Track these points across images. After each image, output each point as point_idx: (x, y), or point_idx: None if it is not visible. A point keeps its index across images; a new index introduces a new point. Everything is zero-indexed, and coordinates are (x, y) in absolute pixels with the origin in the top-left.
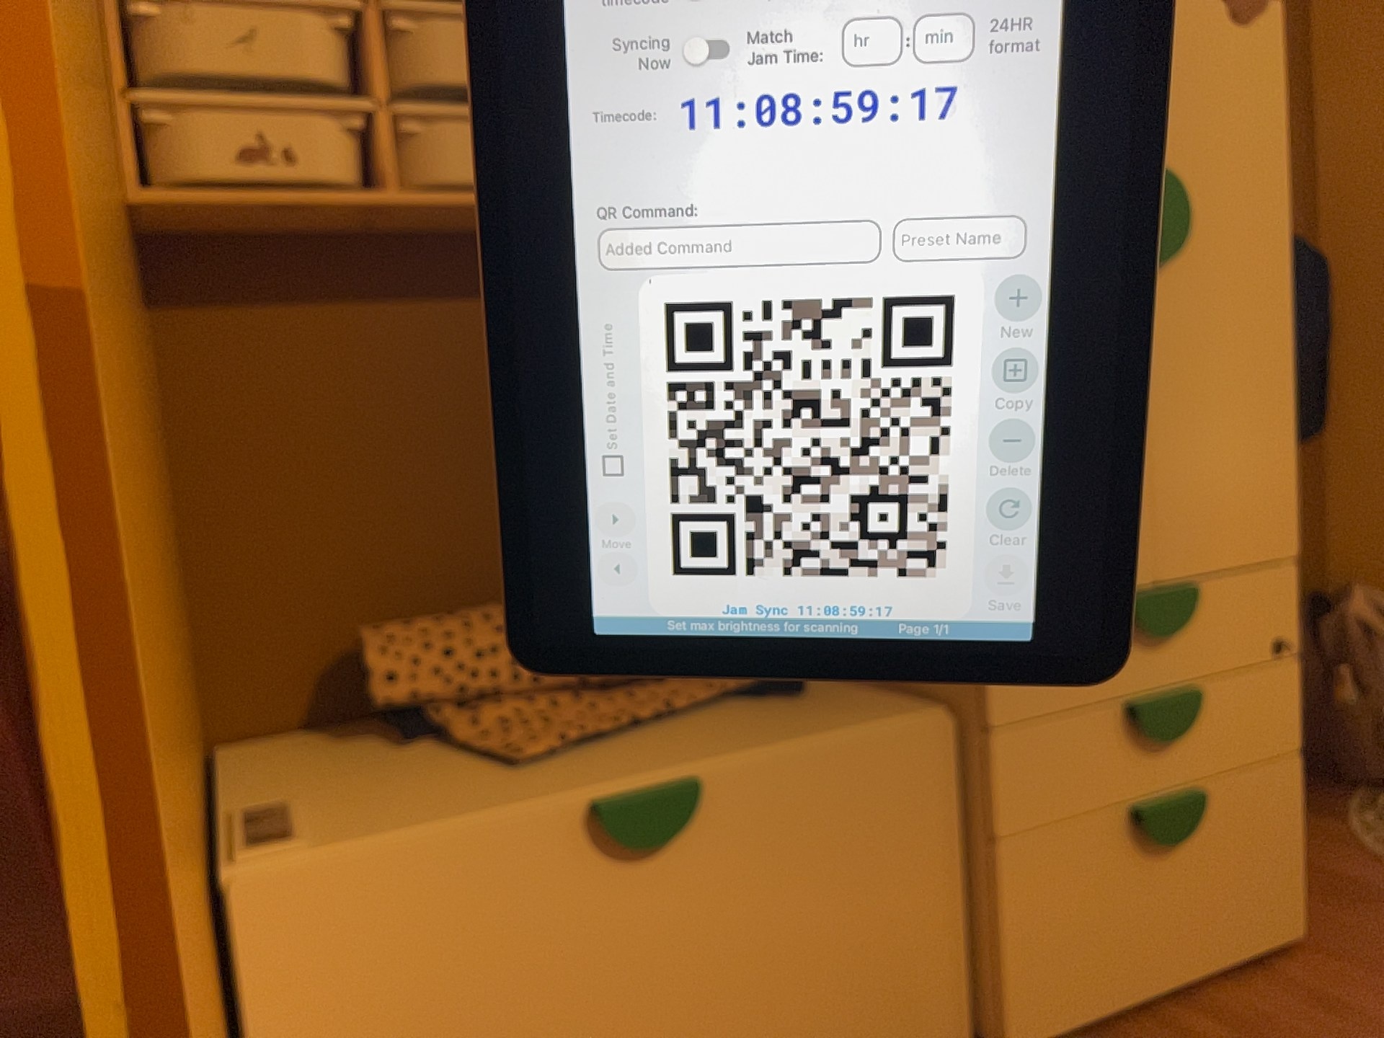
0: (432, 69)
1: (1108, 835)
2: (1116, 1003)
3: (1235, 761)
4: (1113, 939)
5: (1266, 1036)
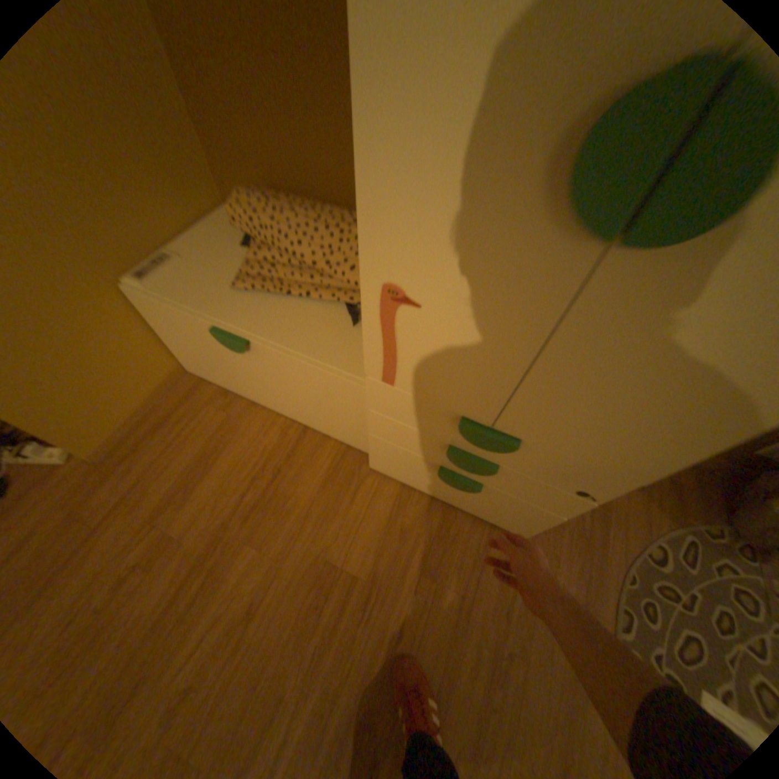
0: None
1: (423, 461)
2: (415, 486)
3: (512, 492)
4: (418, 478)
5: (443, 539)
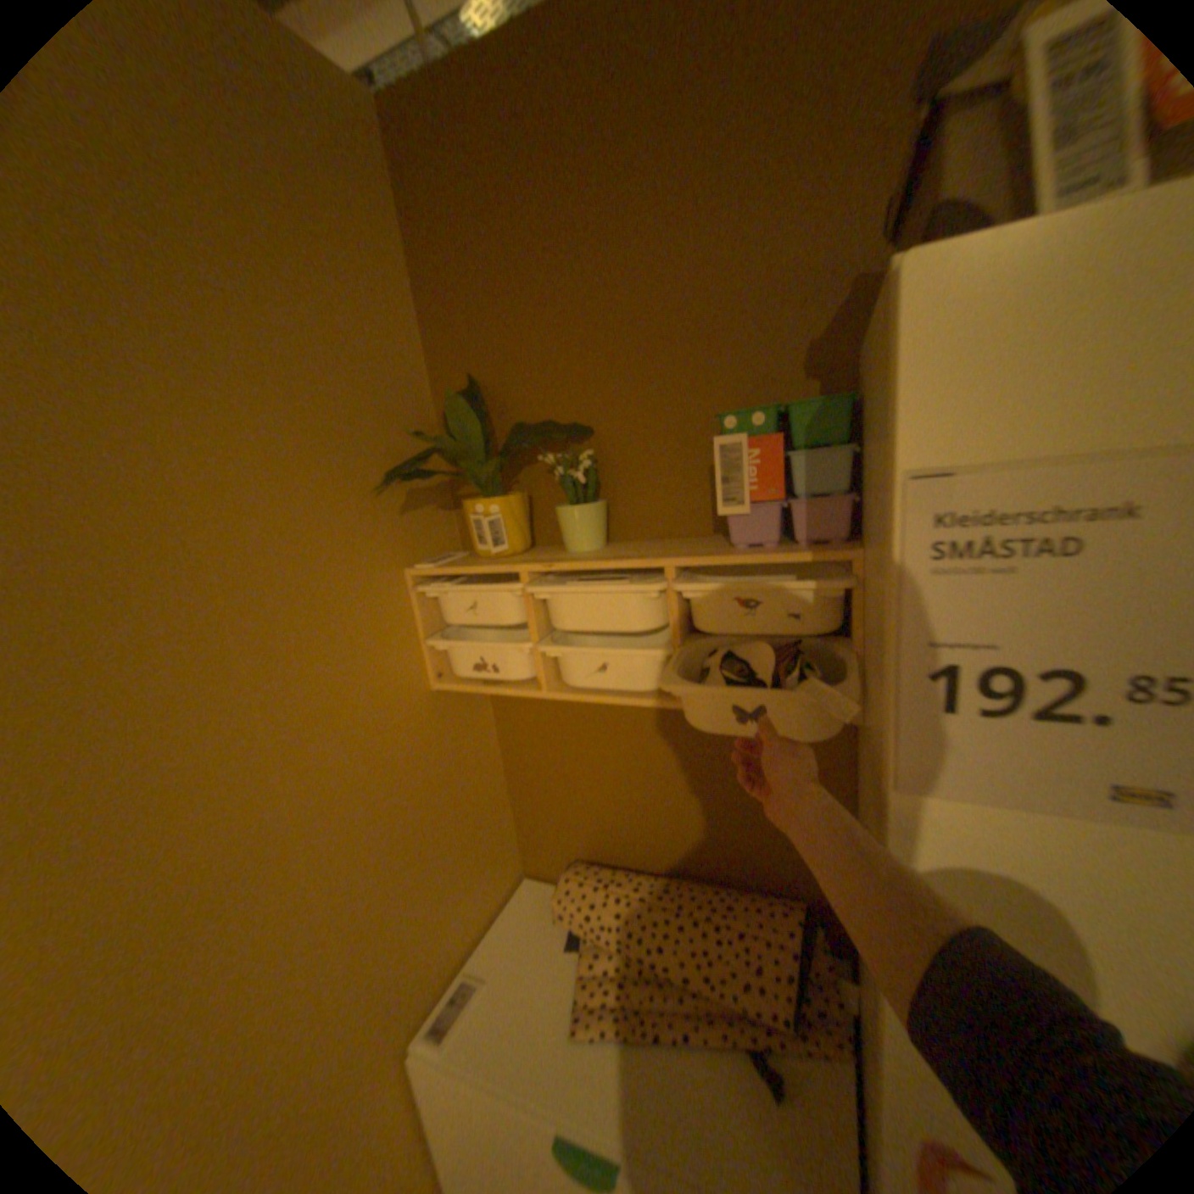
0: (564, 618)
1: None
2: None
3: None
4: None
5: None
